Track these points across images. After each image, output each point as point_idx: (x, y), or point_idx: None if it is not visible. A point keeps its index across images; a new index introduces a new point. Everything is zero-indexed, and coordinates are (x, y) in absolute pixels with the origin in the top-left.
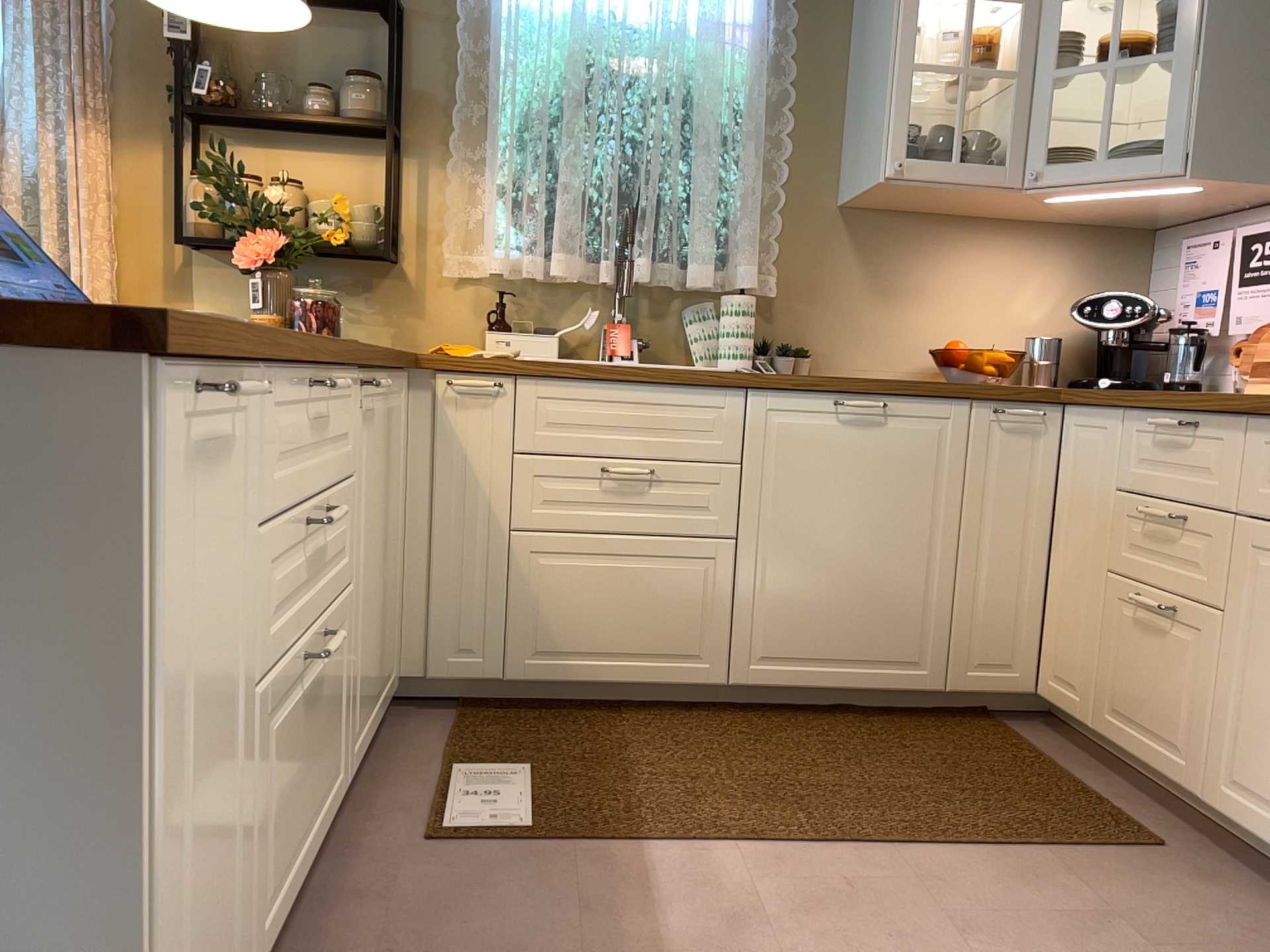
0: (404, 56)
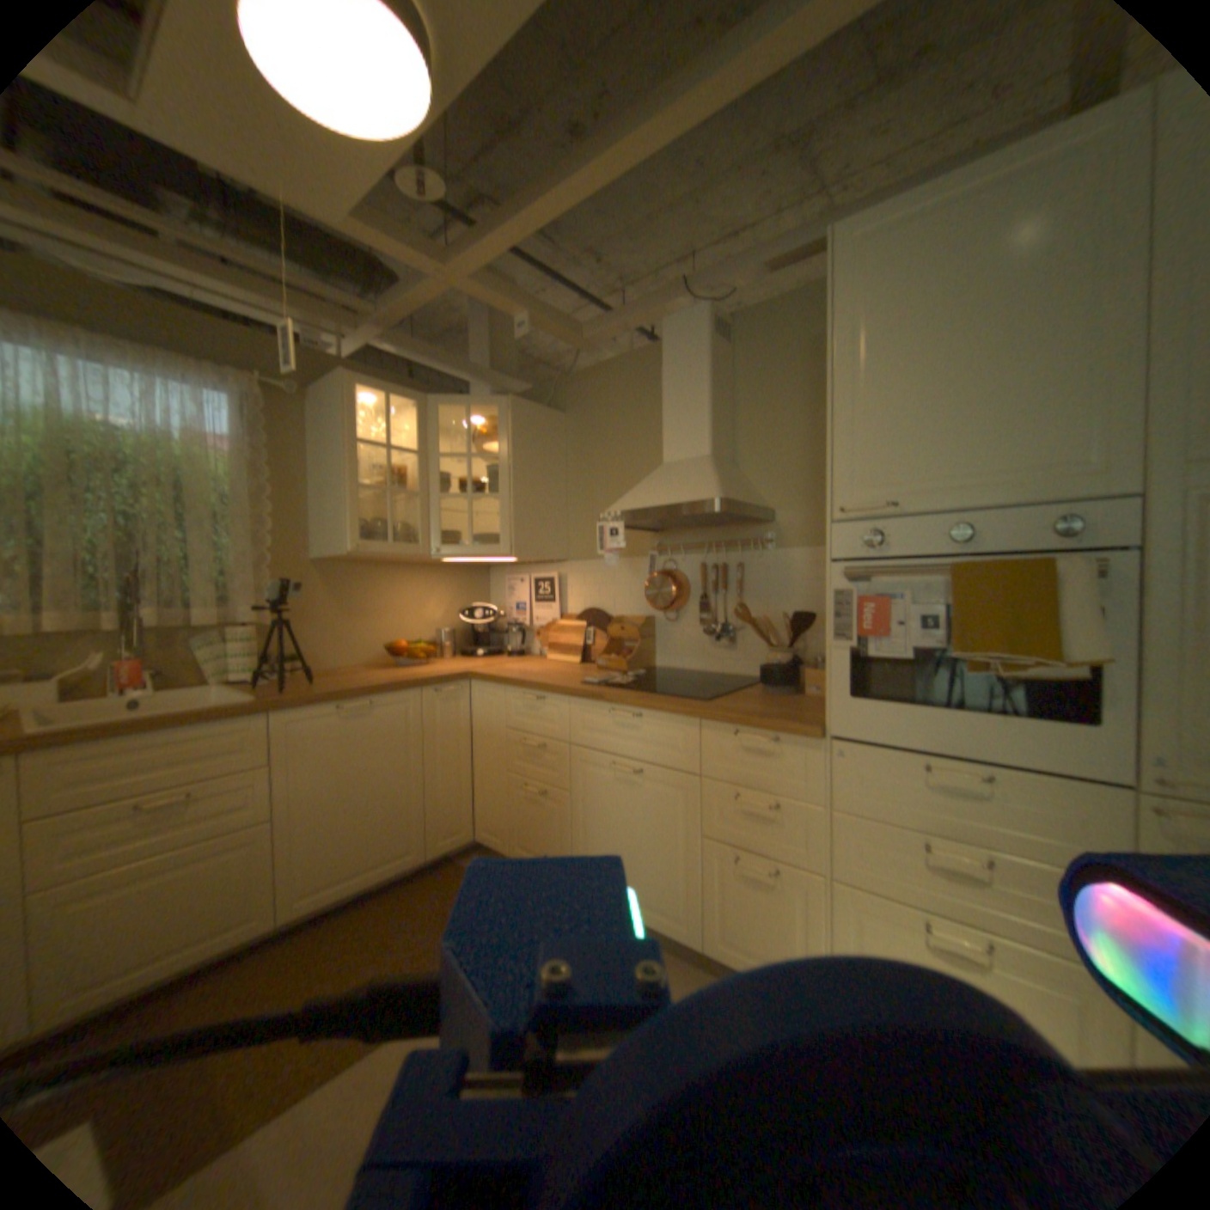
0: None
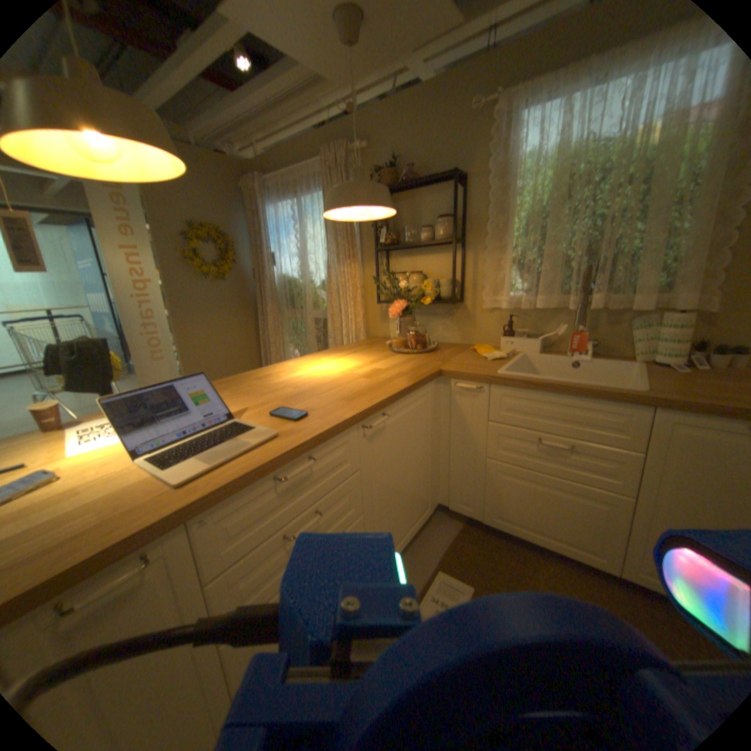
0: (467, 198)
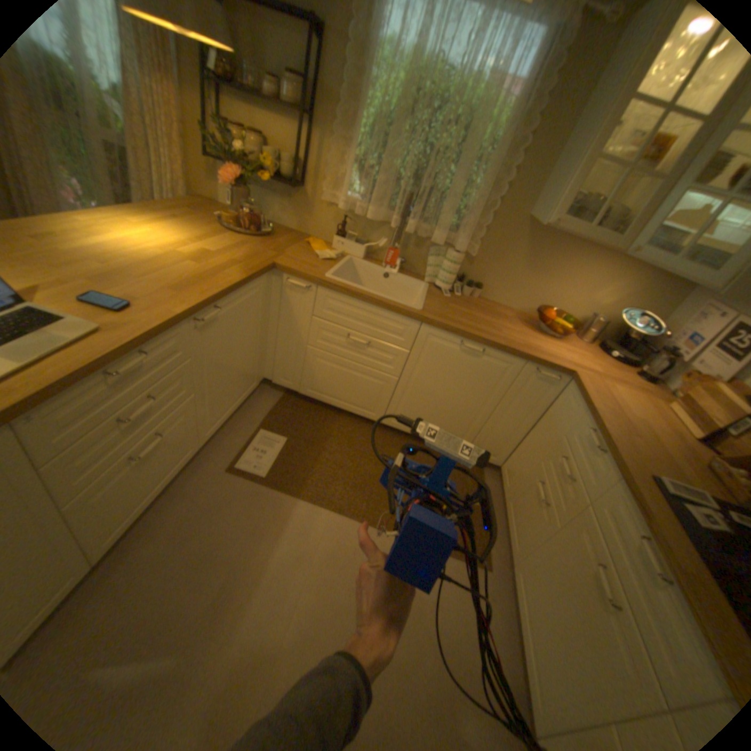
0: (319, 60)
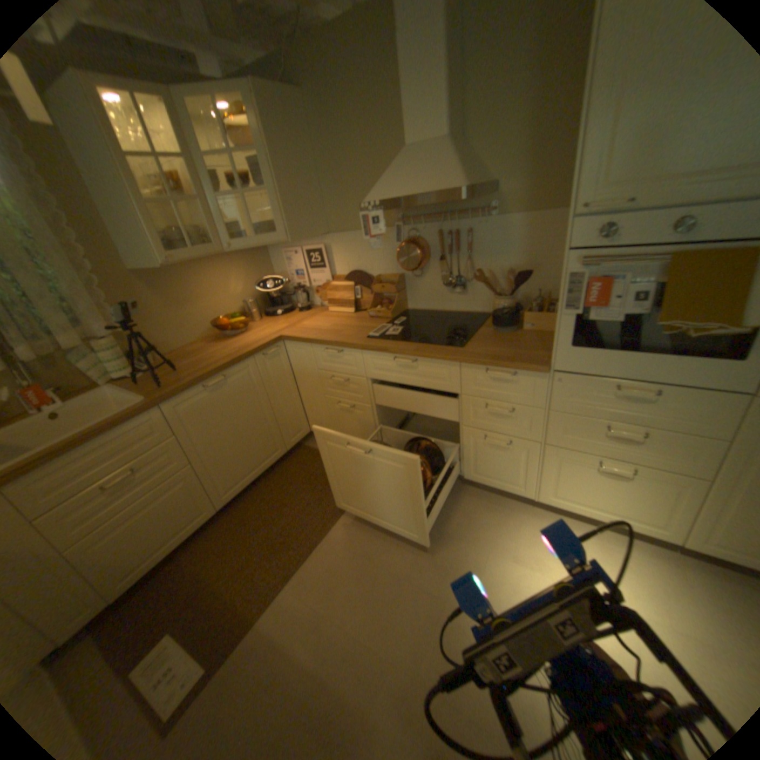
0: None
